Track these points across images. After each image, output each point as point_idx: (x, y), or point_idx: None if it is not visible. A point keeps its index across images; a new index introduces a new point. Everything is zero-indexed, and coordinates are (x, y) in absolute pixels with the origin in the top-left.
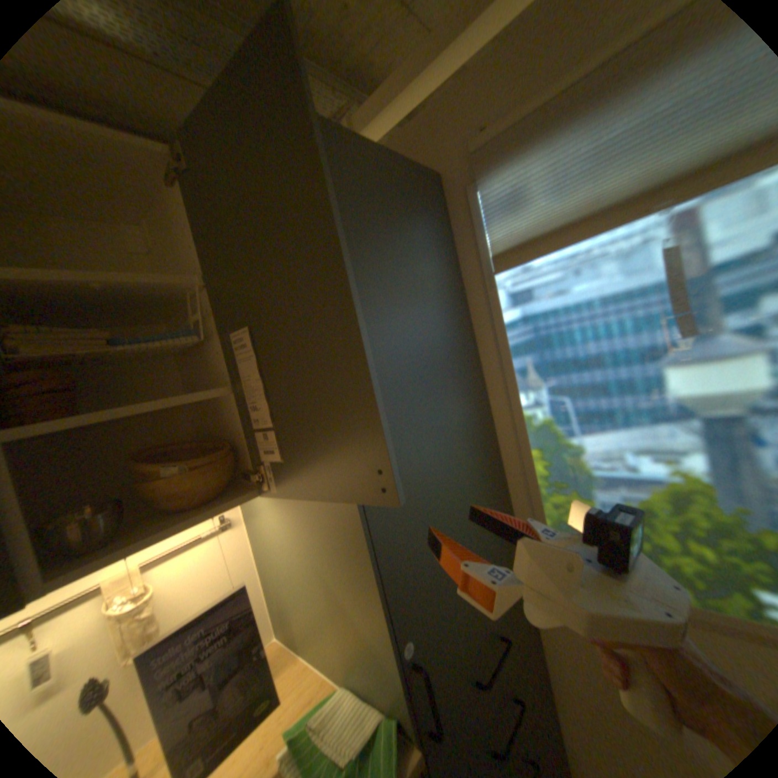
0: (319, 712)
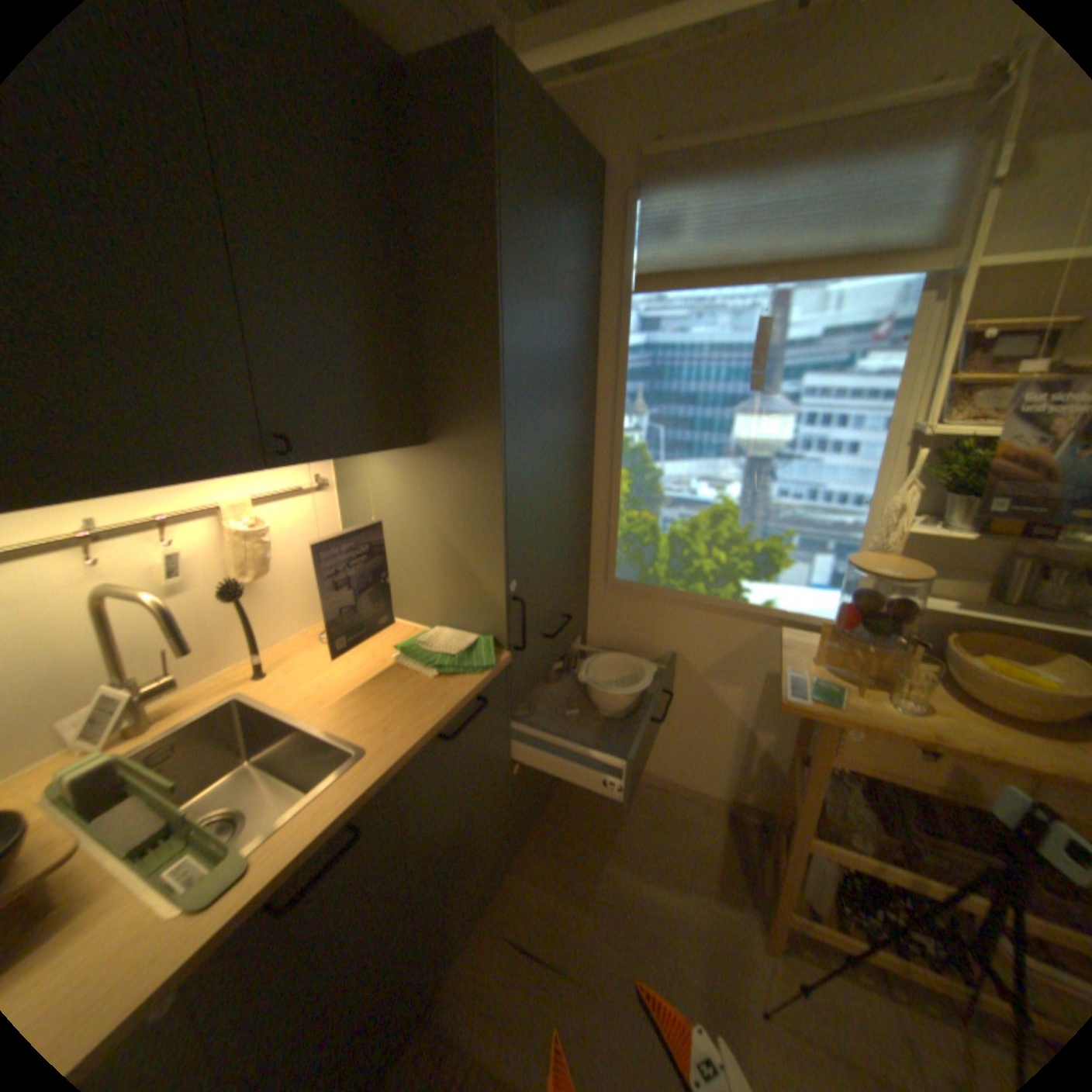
0: (422, 638)
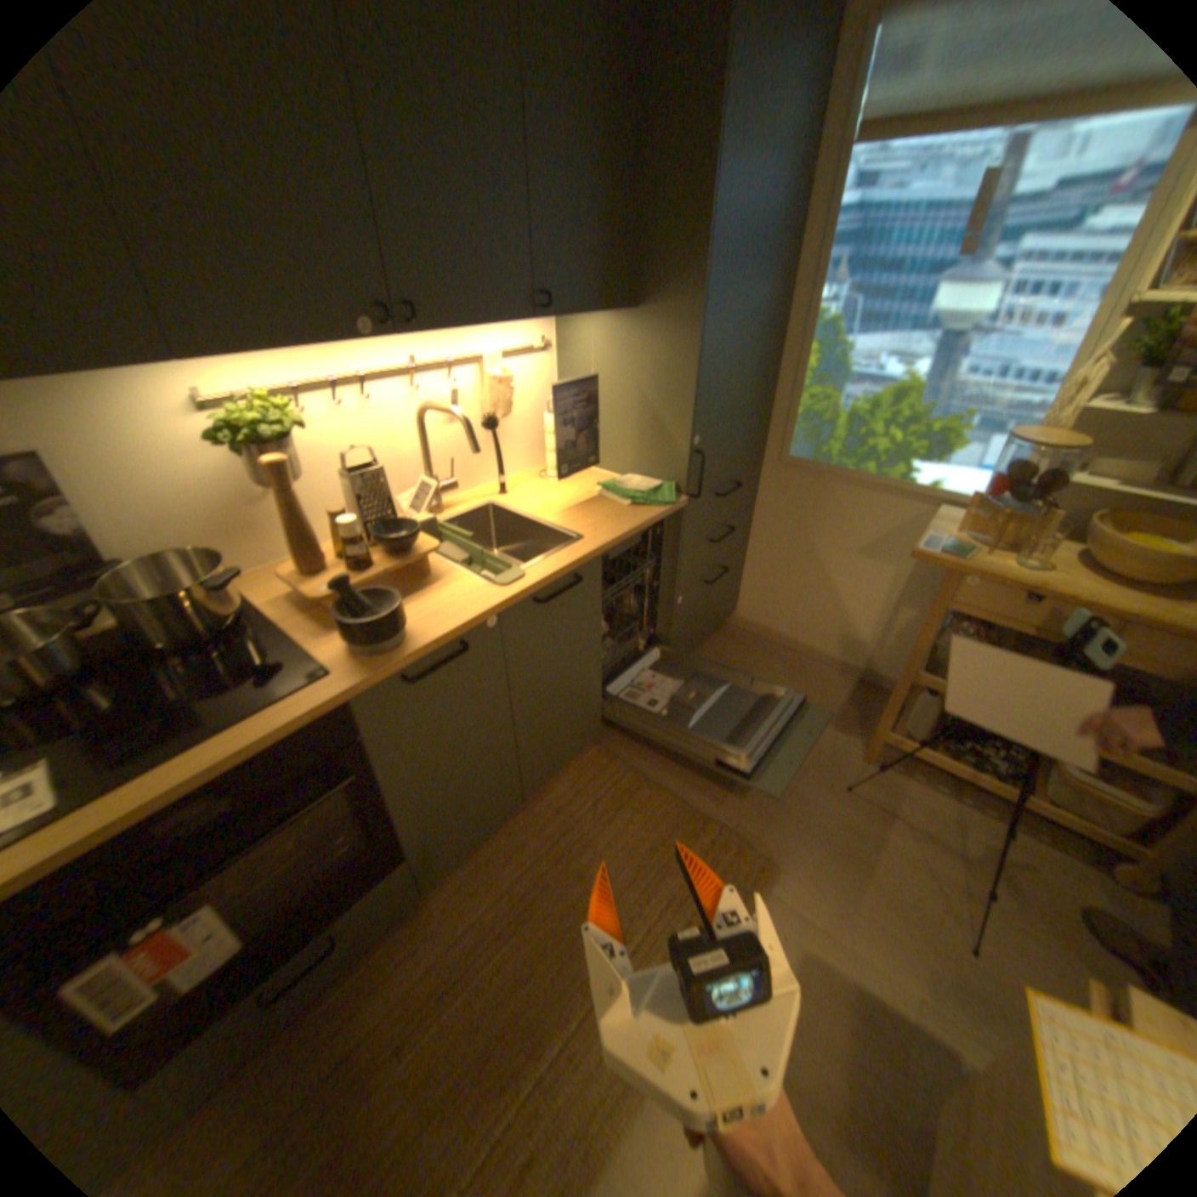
0: (616, 481)
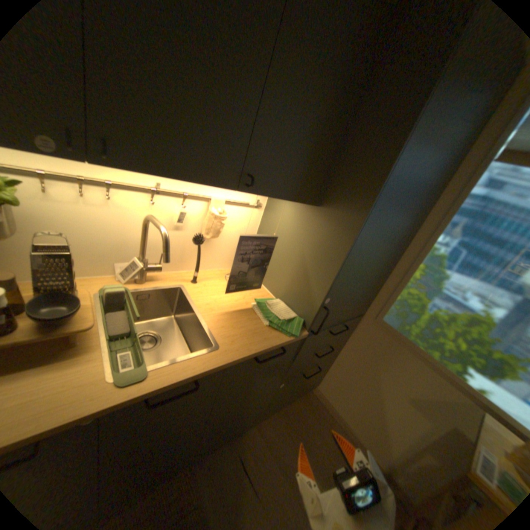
0: (270, 301)
